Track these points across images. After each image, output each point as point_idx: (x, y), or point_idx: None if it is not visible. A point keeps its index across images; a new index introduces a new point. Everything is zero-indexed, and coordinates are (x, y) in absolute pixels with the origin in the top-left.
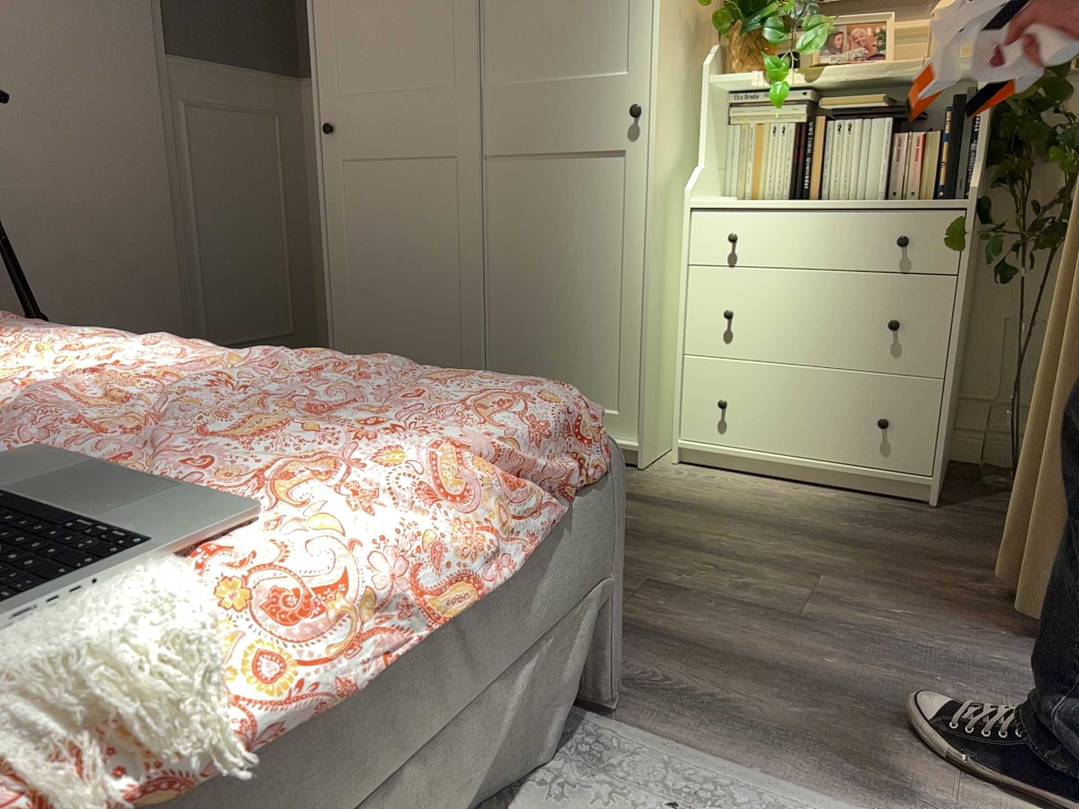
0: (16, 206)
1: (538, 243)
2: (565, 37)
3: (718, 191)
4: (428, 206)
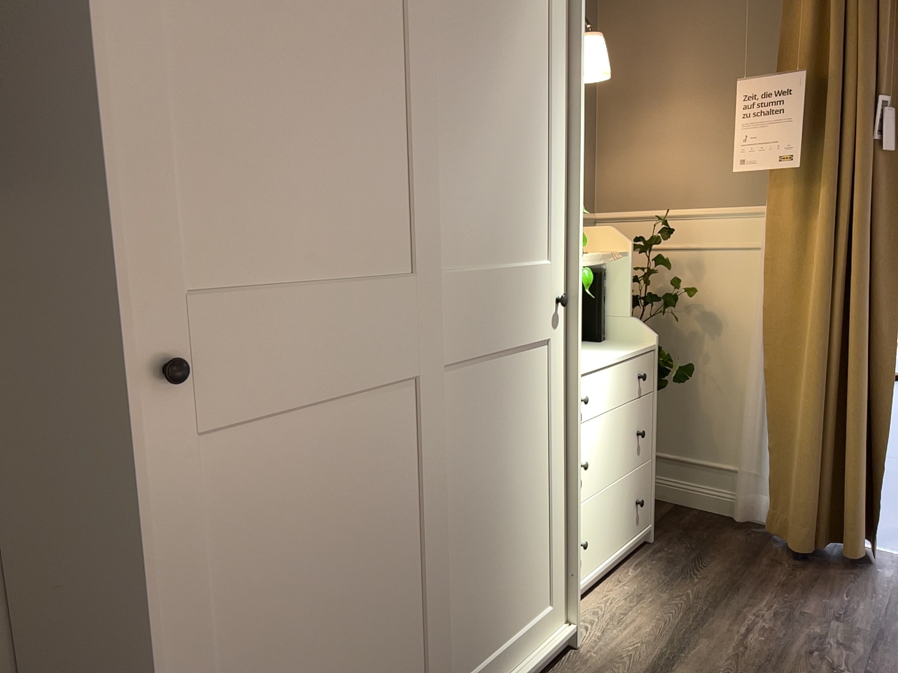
0: None
1: (487, 451)
2: (504, 227)
3: None
4: (388, 452)
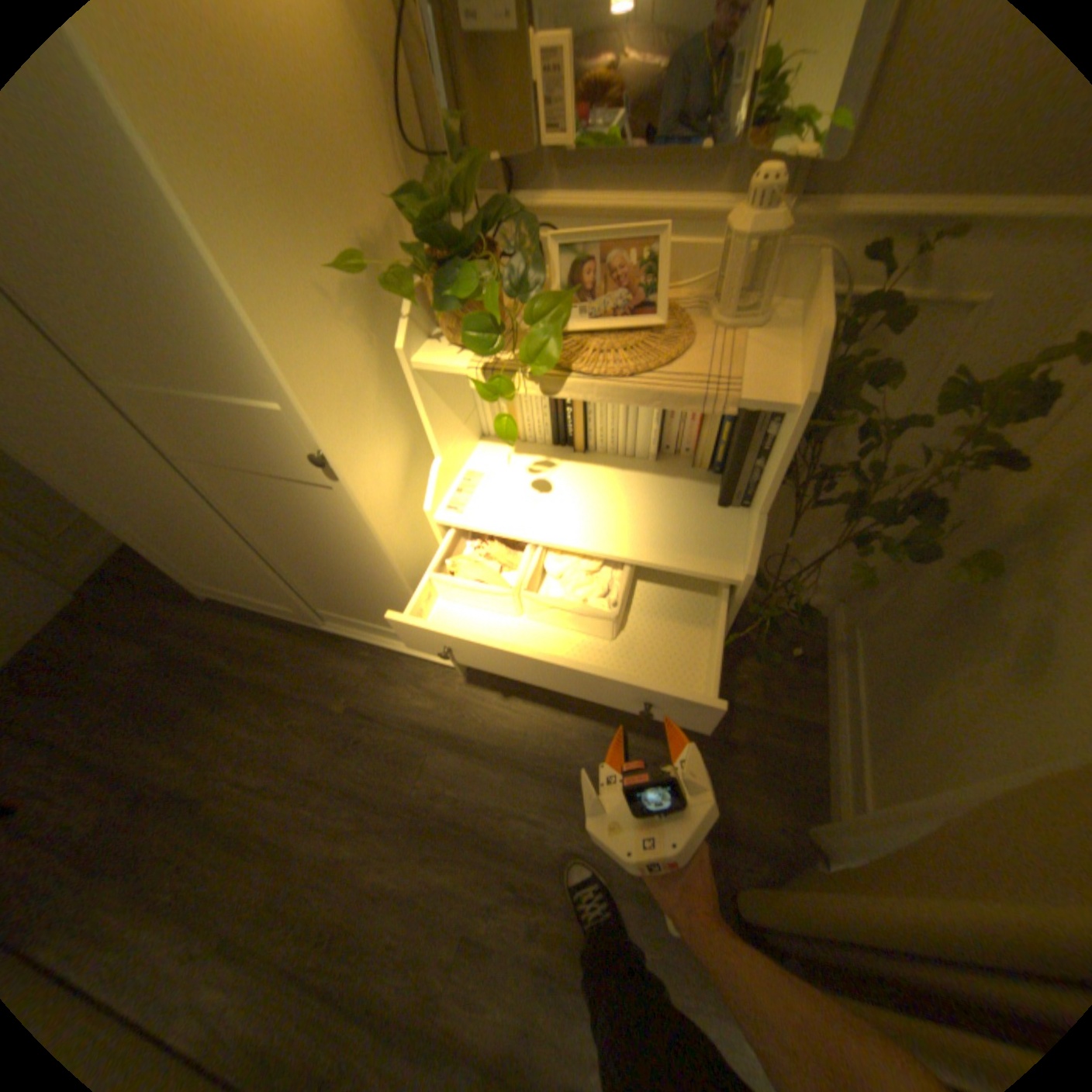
0: None
1: (289, 535)
2: (159, 340)
3: (472, 441)
4: (147, 492)
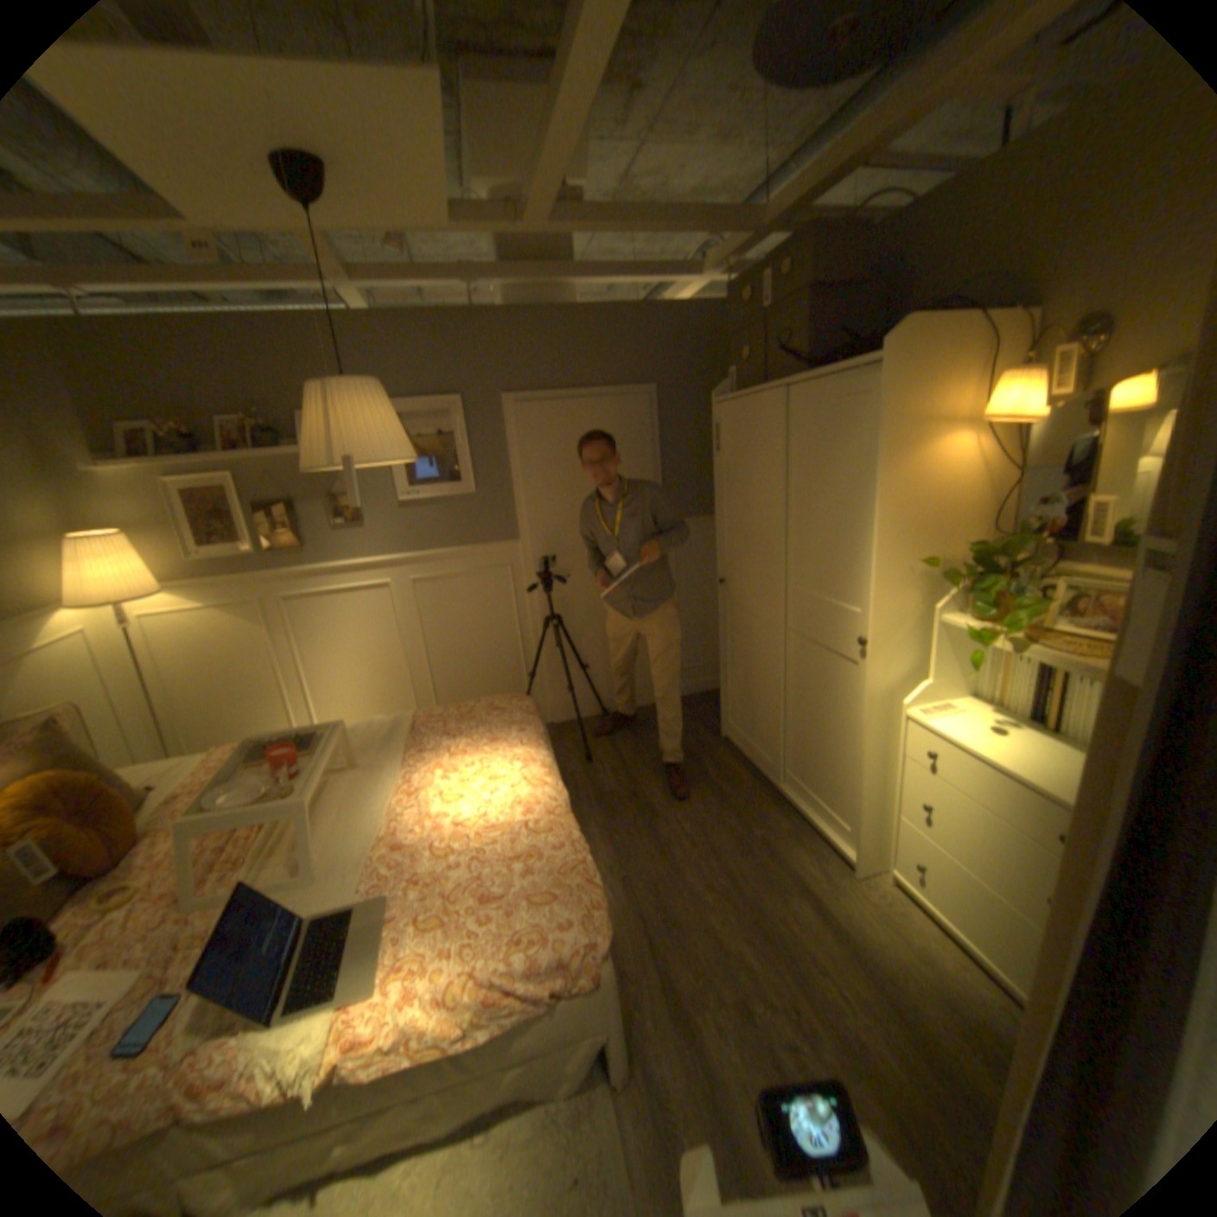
0: (581, 612)
1: (812, 695)
2: (829, 572)
3: (963, 691)
4: (760, 645)
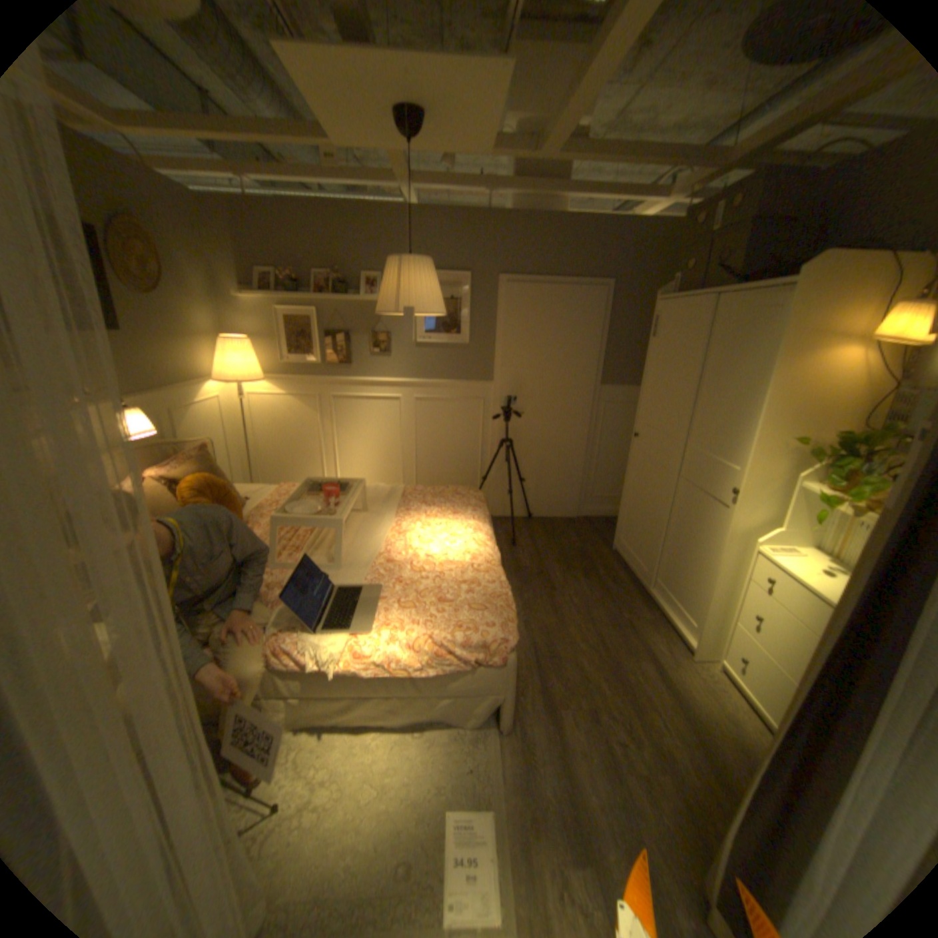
0: (526, 441)
1: (689, 526)
2: (722, 438)
3: (810, 543)
4: (657, 485)
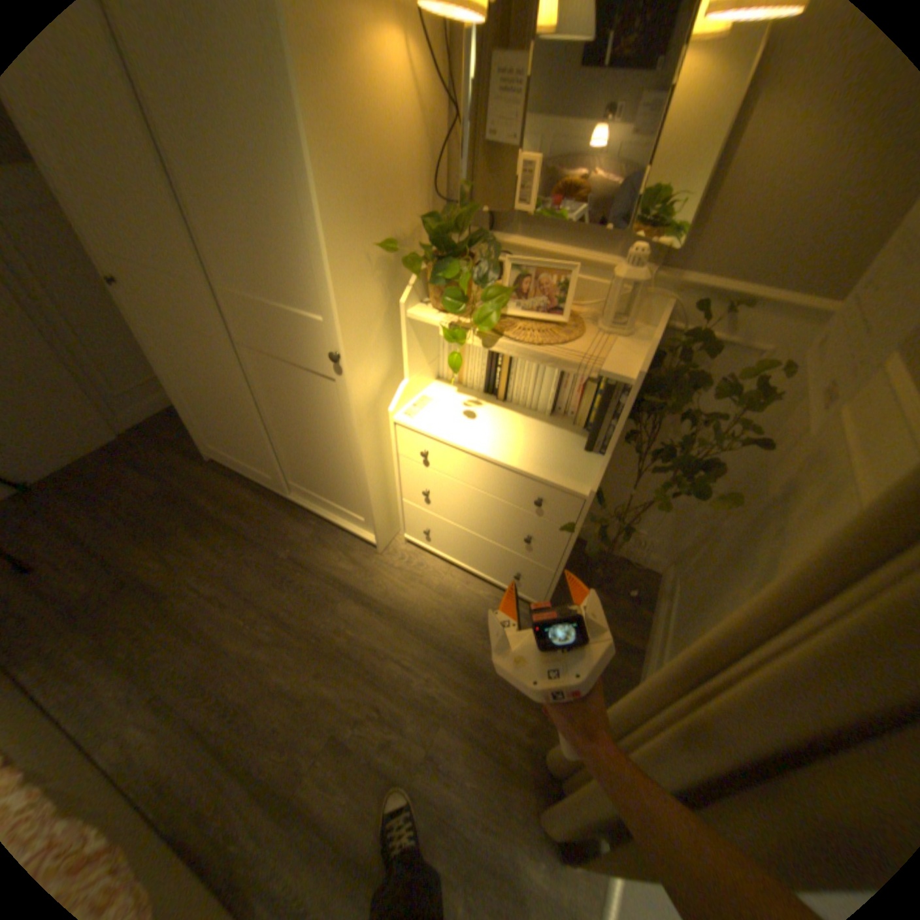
0: None
1: (292, 414)
2: (265, 266)
3: (430, 378)
4: (209, 365)
